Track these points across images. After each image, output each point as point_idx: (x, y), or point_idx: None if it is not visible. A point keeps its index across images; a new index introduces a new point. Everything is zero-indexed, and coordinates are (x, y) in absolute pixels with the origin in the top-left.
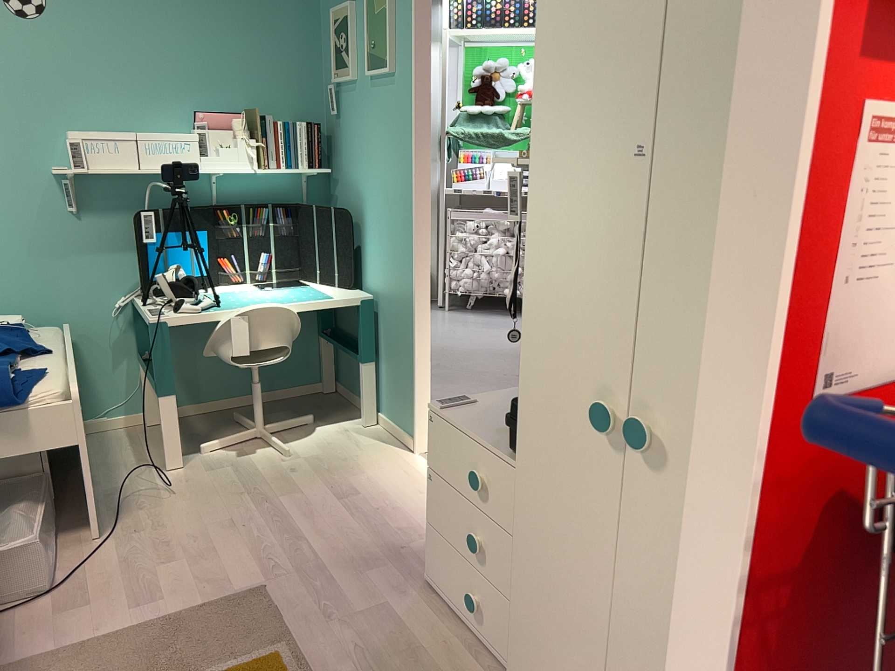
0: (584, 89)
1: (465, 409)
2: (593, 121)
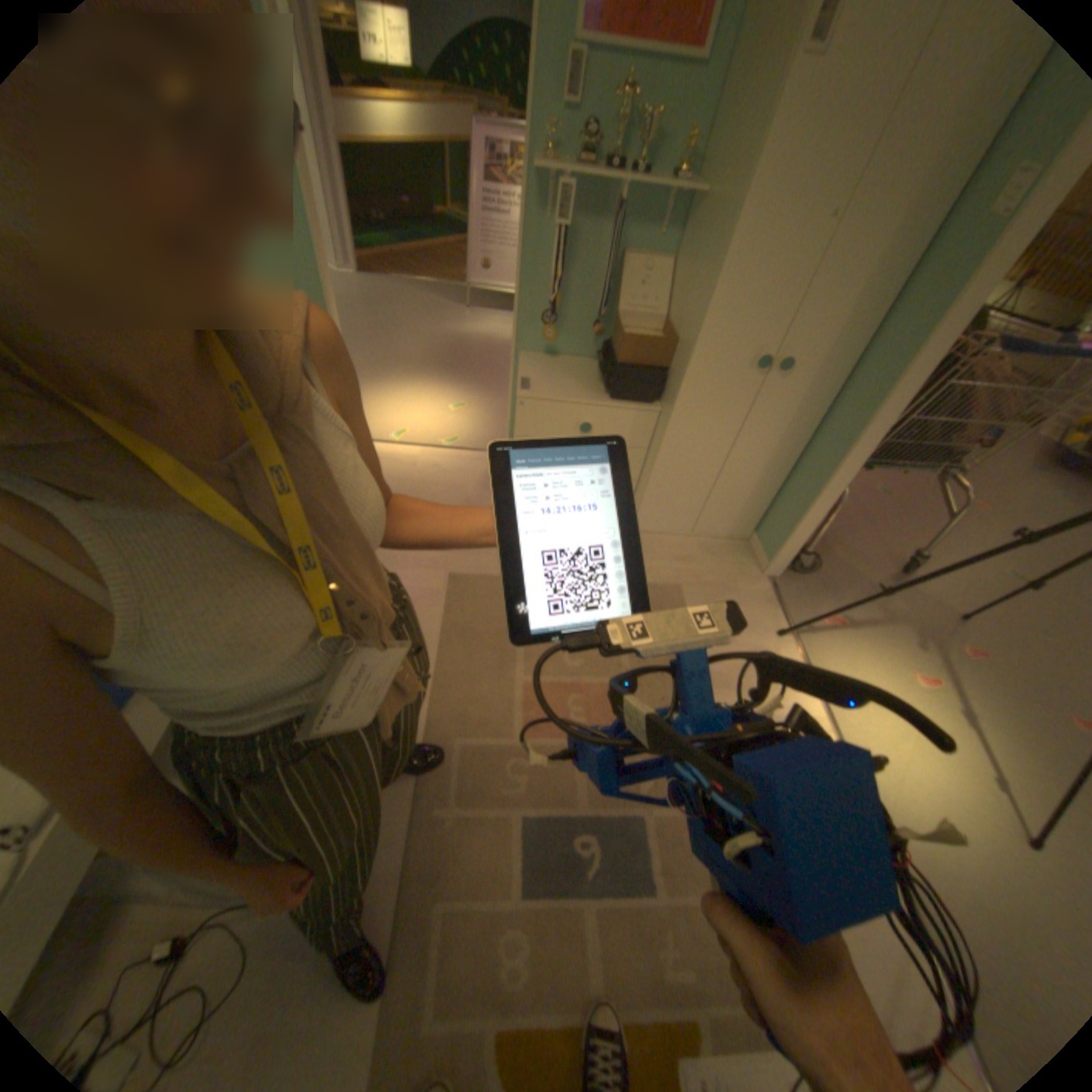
0: (805, 171)
1: (539, 387)
2: (804, 194)
